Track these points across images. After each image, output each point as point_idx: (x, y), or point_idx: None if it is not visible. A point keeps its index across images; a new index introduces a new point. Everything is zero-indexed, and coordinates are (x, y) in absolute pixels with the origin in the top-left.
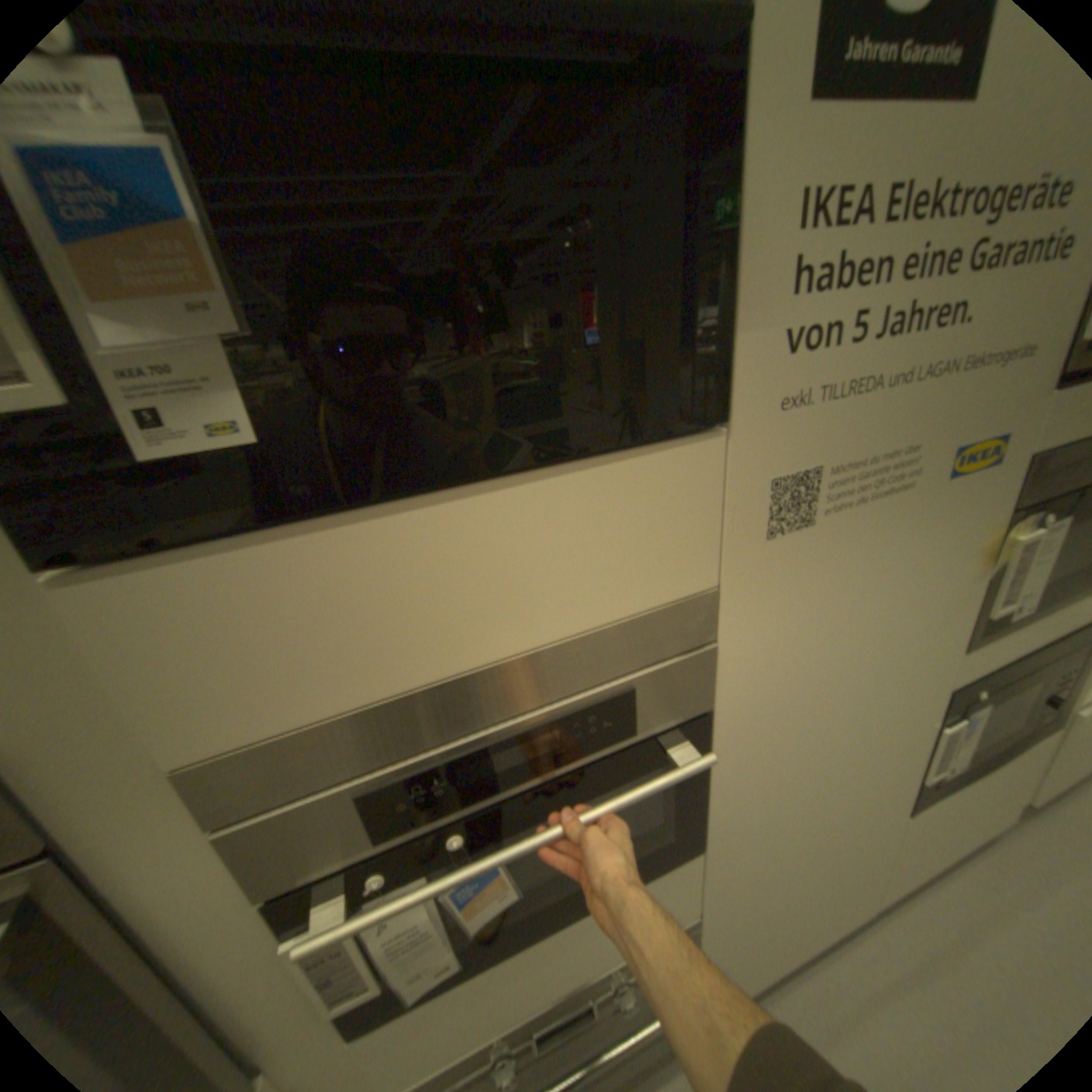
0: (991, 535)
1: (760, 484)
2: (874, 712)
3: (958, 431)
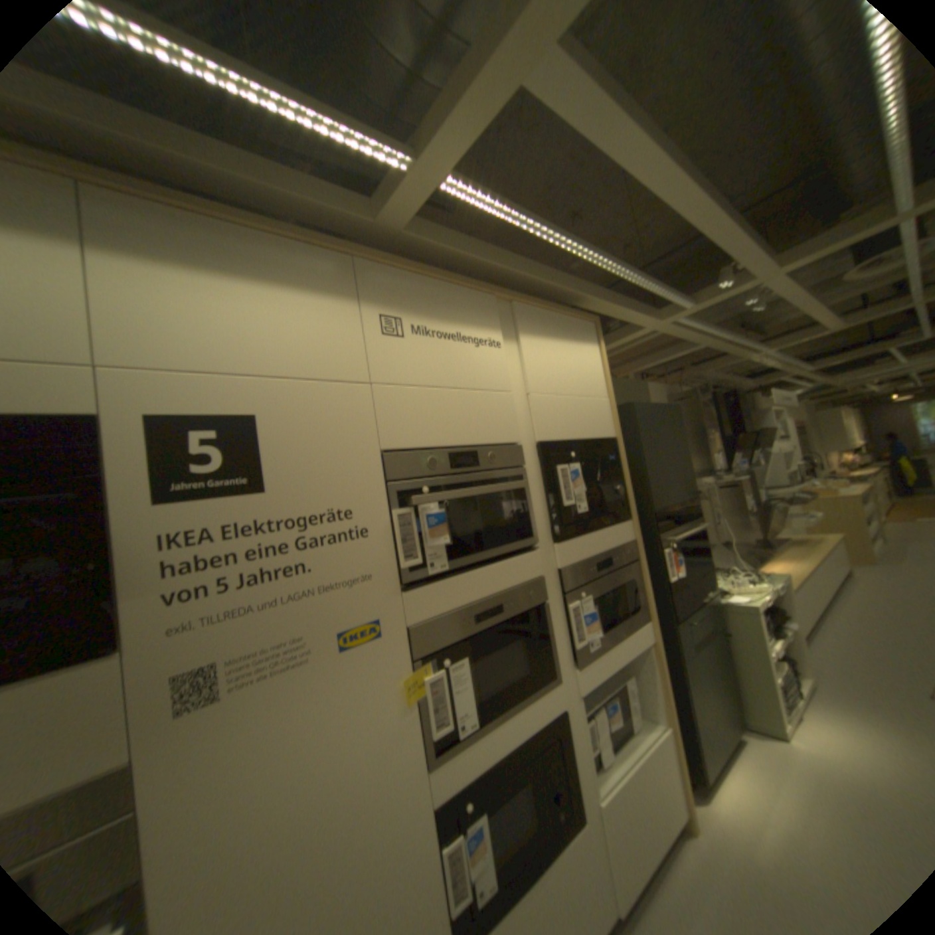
0: (396, 682)
1: (155, 682)
2: (344, 847)
3: (328, 625)
